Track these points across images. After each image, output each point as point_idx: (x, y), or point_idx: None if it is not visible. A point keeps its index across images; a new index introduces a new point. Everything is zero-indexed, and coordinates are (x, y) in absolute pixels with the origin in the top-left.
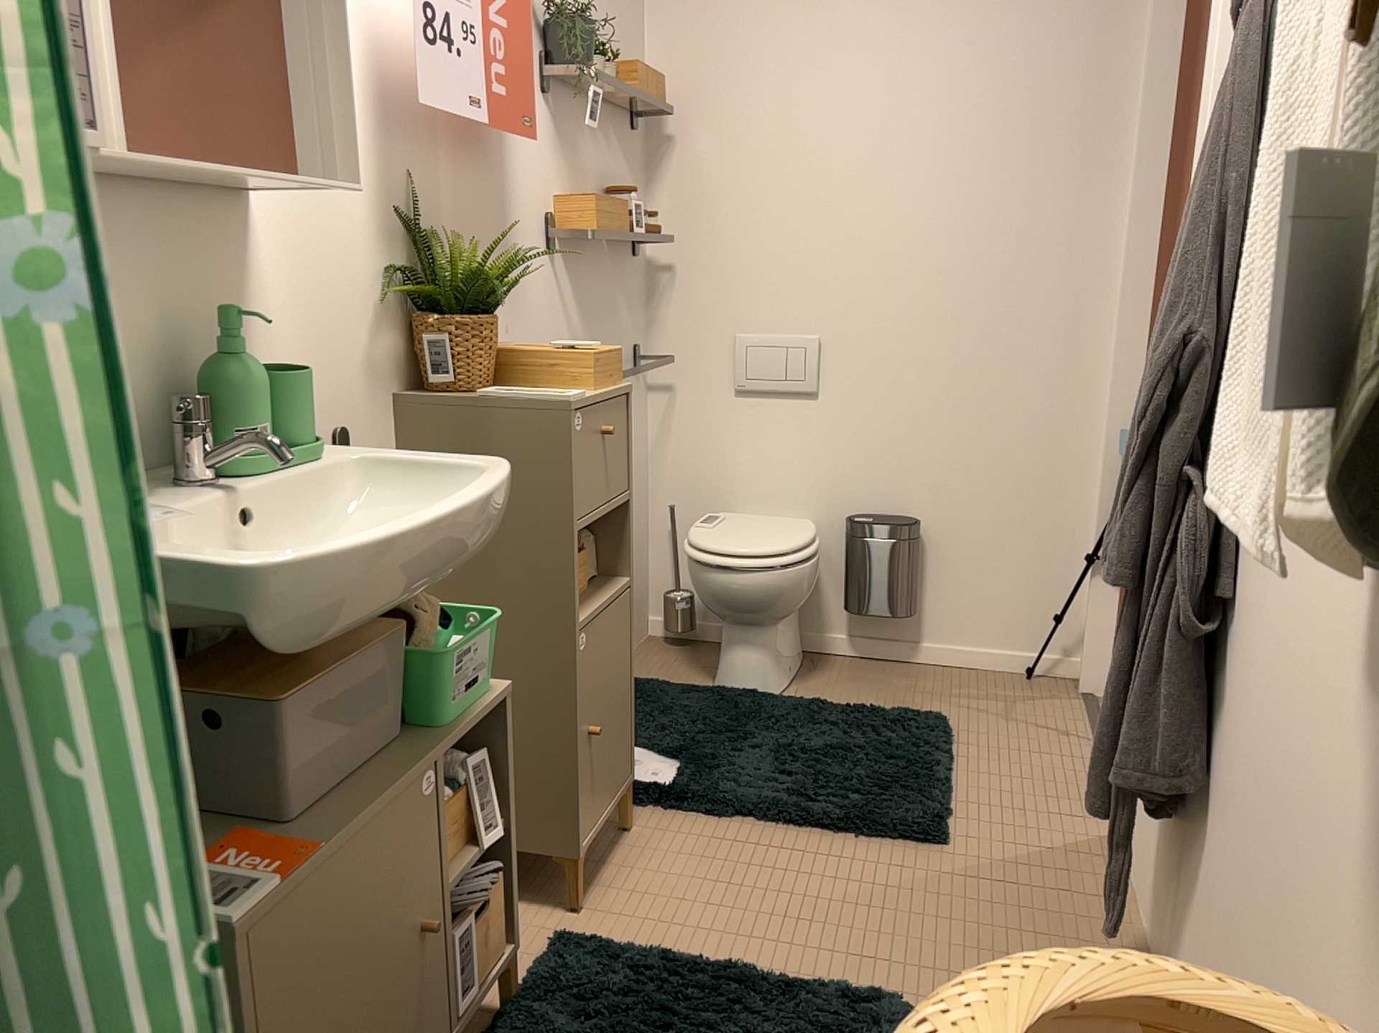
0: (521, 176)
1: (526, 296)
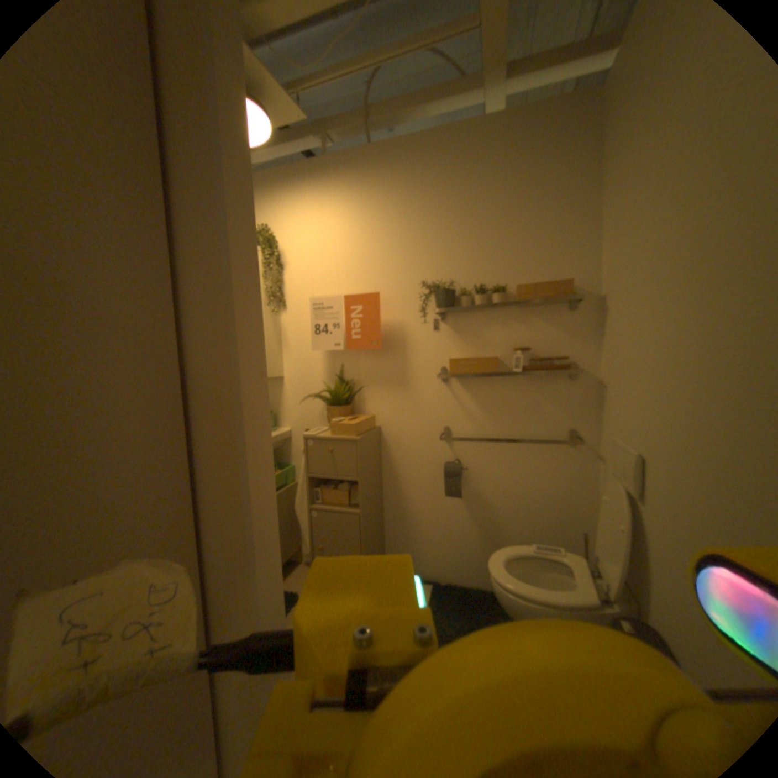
0: (418, 353)
1: (419, 398)
